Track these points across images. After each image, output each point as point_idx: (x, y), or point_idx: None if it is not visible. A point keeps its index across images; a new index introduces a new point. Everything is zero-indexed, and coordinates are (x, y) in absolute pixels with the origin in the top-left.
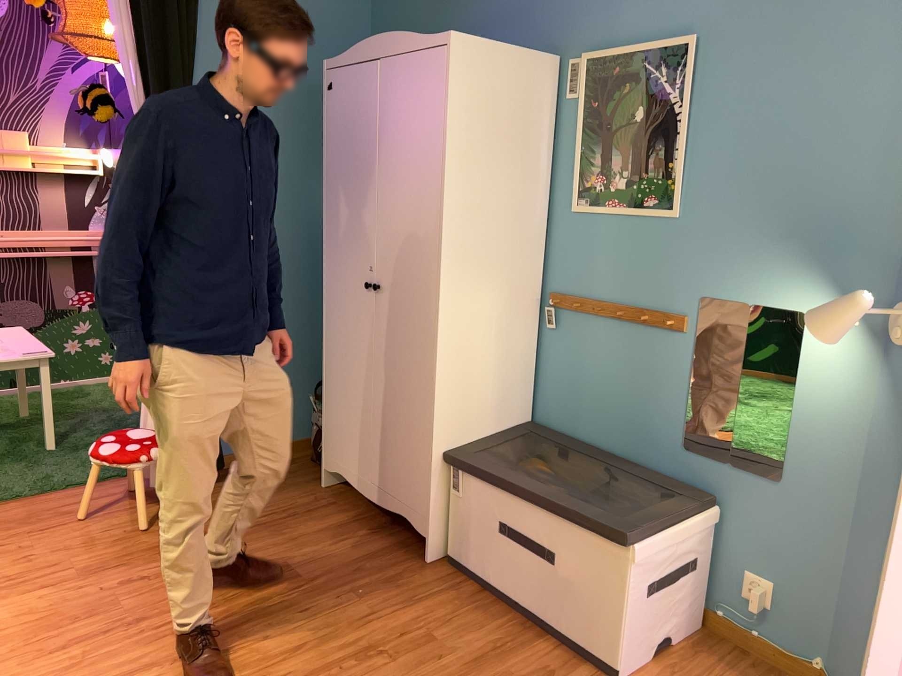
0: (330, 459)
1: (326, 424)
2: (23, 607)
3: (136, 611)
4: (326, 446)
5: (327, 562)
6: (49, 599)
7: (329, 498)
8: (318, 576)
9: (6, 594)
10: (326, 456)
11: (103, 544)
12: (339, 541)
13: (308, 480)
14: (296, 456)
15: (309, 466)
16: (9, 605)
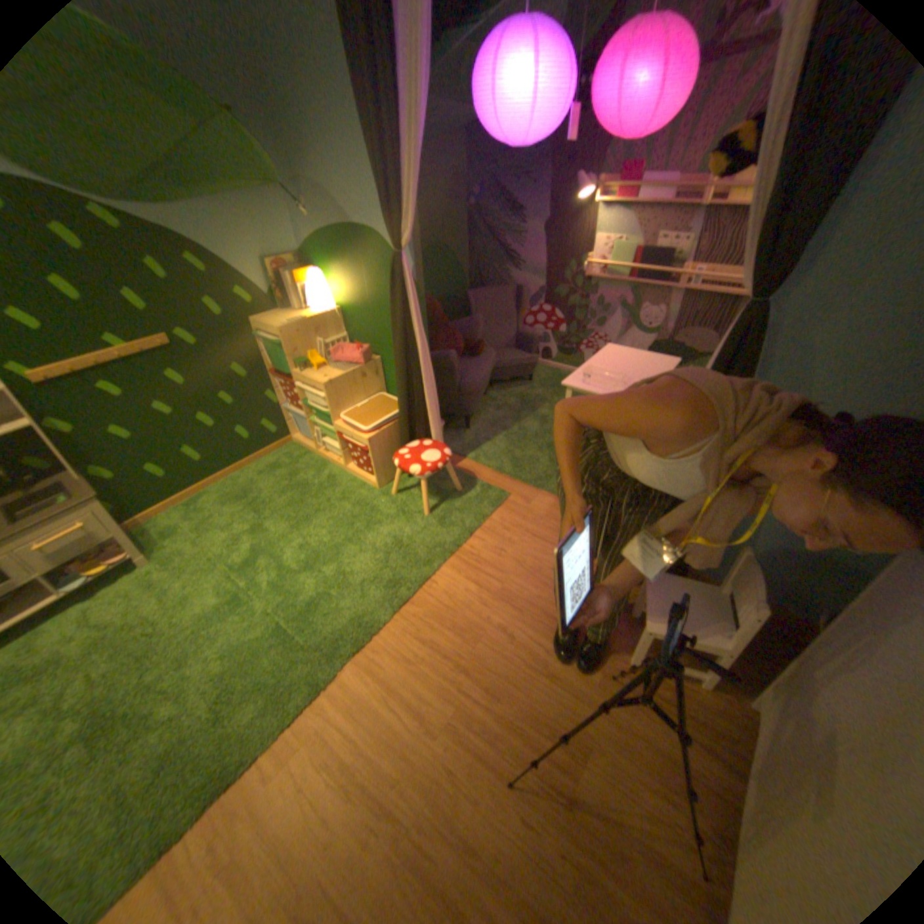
0: (767, 711)
1: (790, 680)
2: (454, 590)
3: (473, 662)
4: (776, 694)
5: (617, 807)
6: (466, 598)
7: (739, 734)
8: (586, 811)
9: (463, 572)
10: (769, 701)
11: (537, 582)
12: (663, 801)
13: (751, 684)
14: (785, 640)
15: (779, 667)
16: (453, 581)
